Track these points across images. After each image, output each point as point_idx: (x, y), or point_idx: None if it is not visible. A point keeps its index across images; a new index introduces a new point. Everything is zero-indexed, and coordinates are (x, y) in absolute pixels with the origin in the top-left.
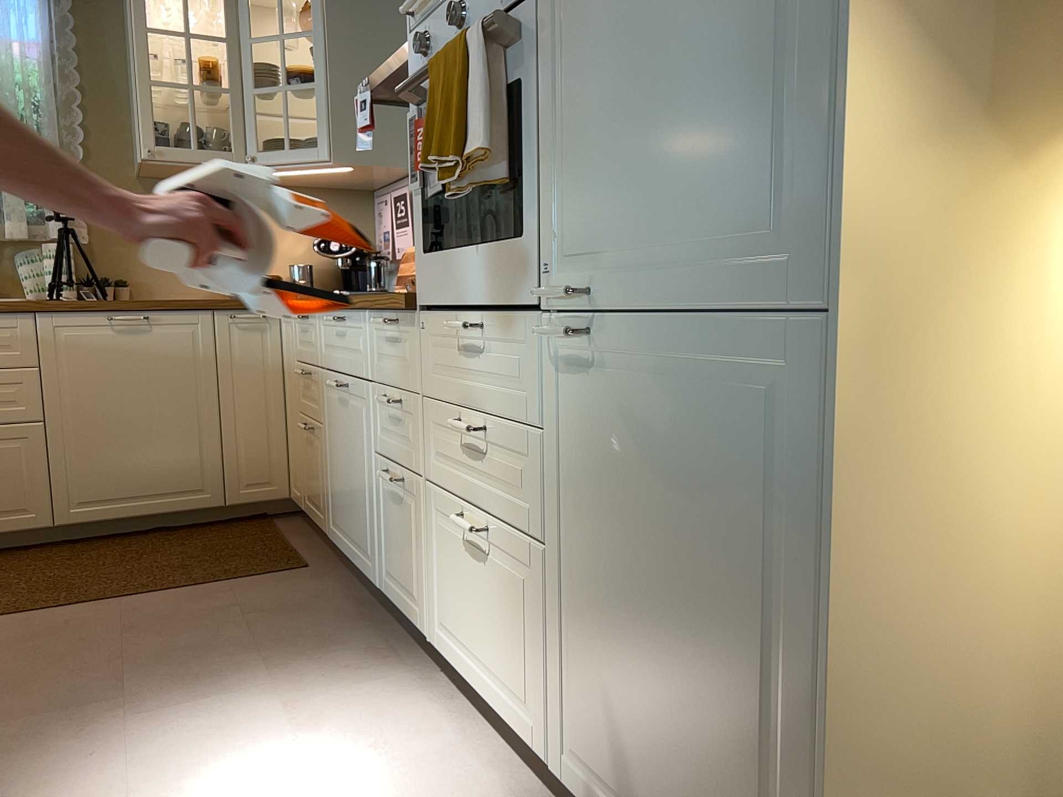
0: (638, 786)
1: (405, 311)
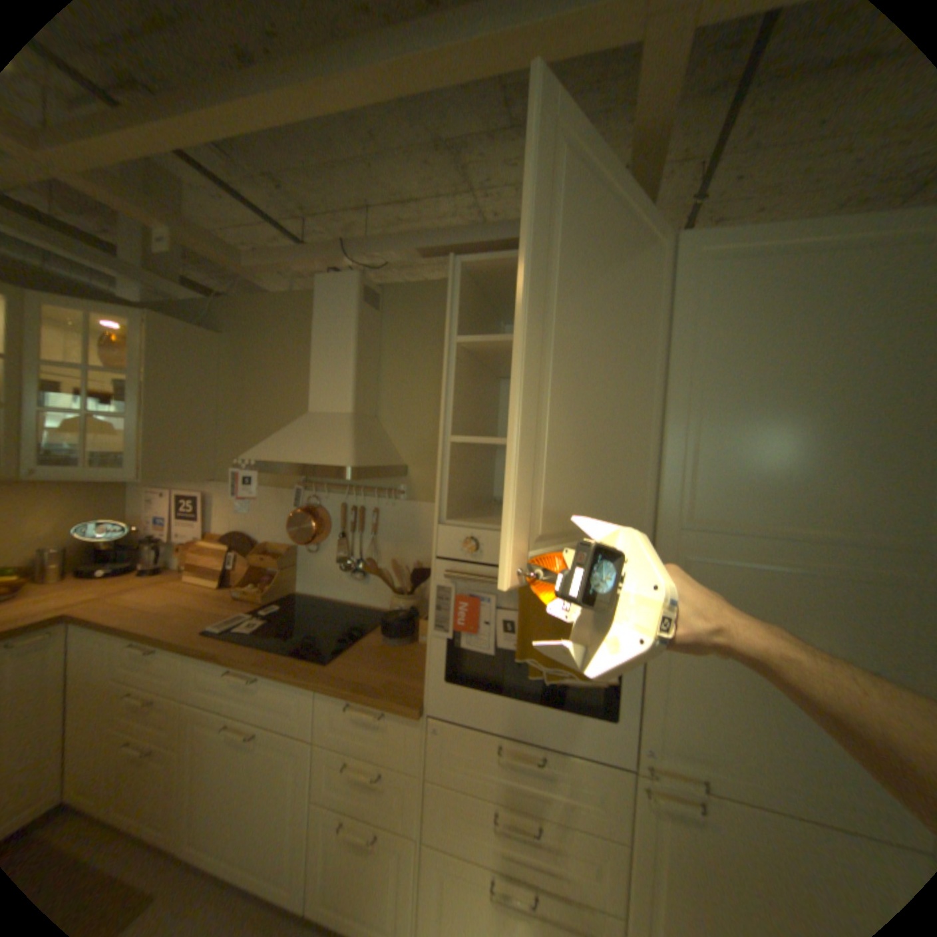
0: None
1: (410, 718)
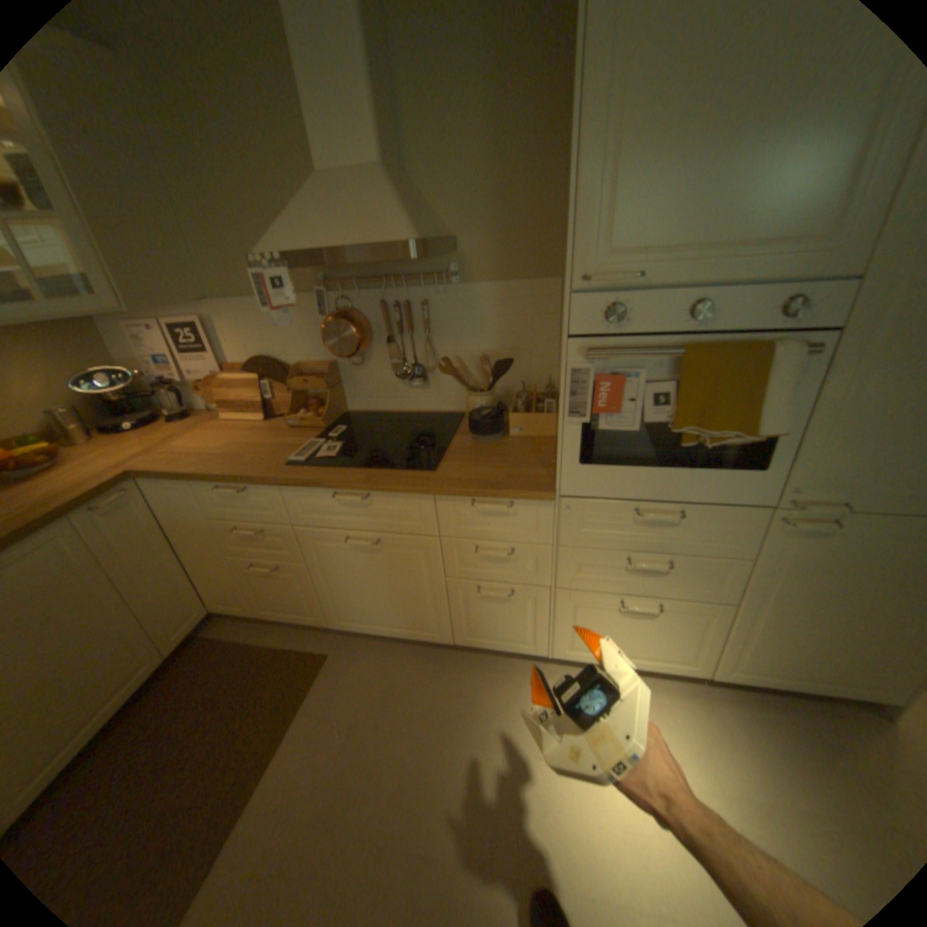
0: (799, 669)
1: (544, 500)
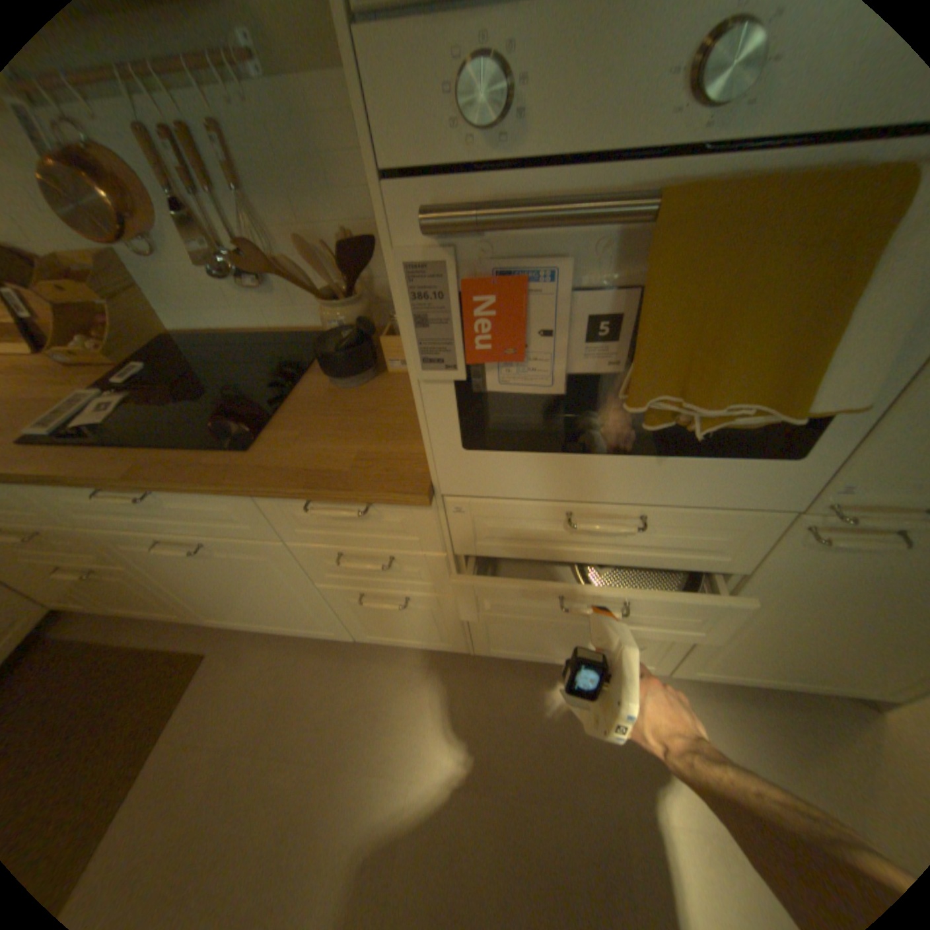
0: (783, 674)
1: (417, 503)
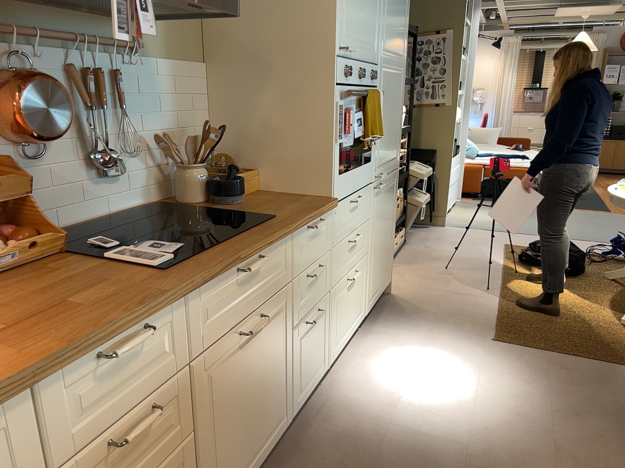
0: (379, 281)
1: (334, 207)
